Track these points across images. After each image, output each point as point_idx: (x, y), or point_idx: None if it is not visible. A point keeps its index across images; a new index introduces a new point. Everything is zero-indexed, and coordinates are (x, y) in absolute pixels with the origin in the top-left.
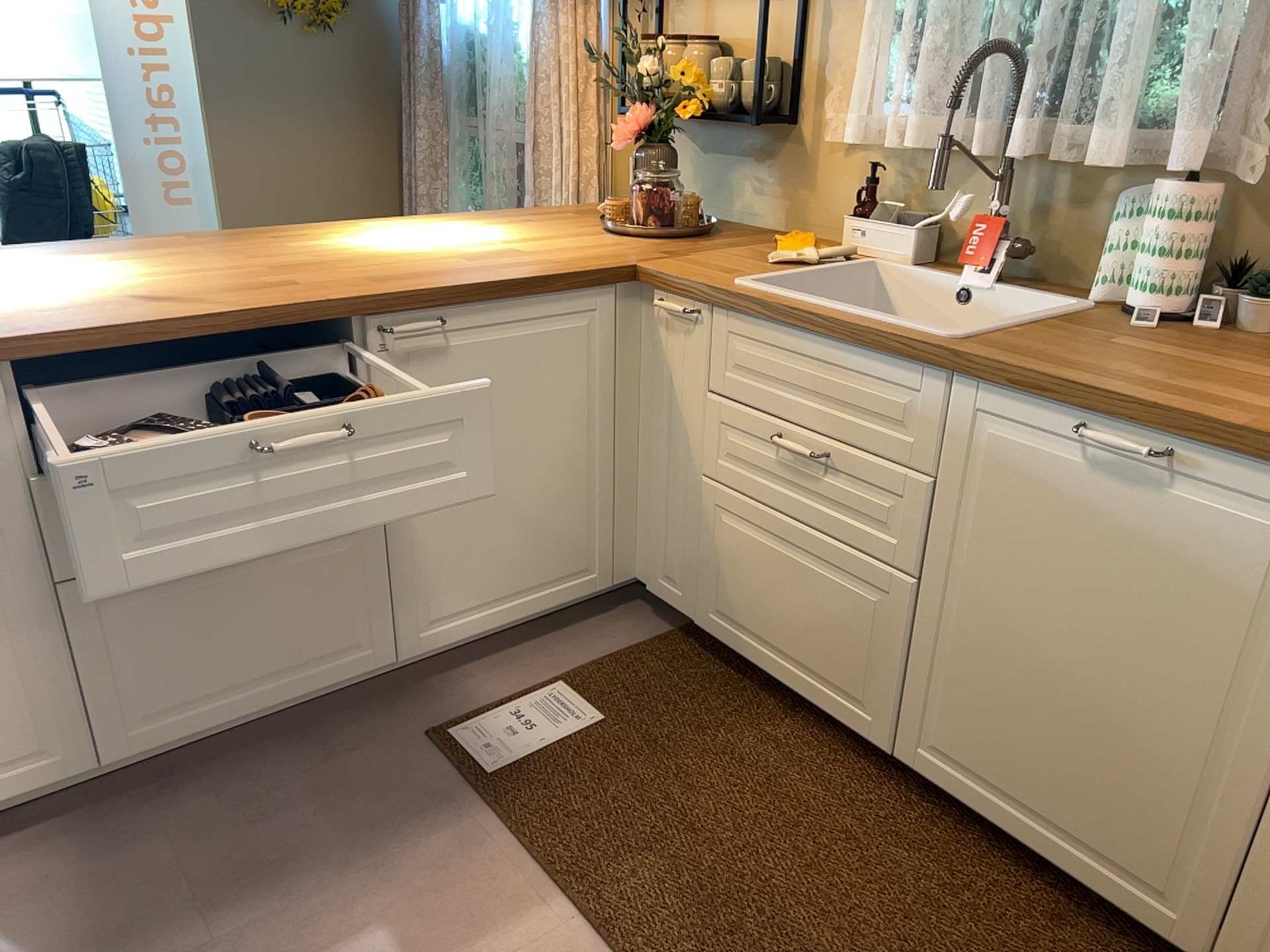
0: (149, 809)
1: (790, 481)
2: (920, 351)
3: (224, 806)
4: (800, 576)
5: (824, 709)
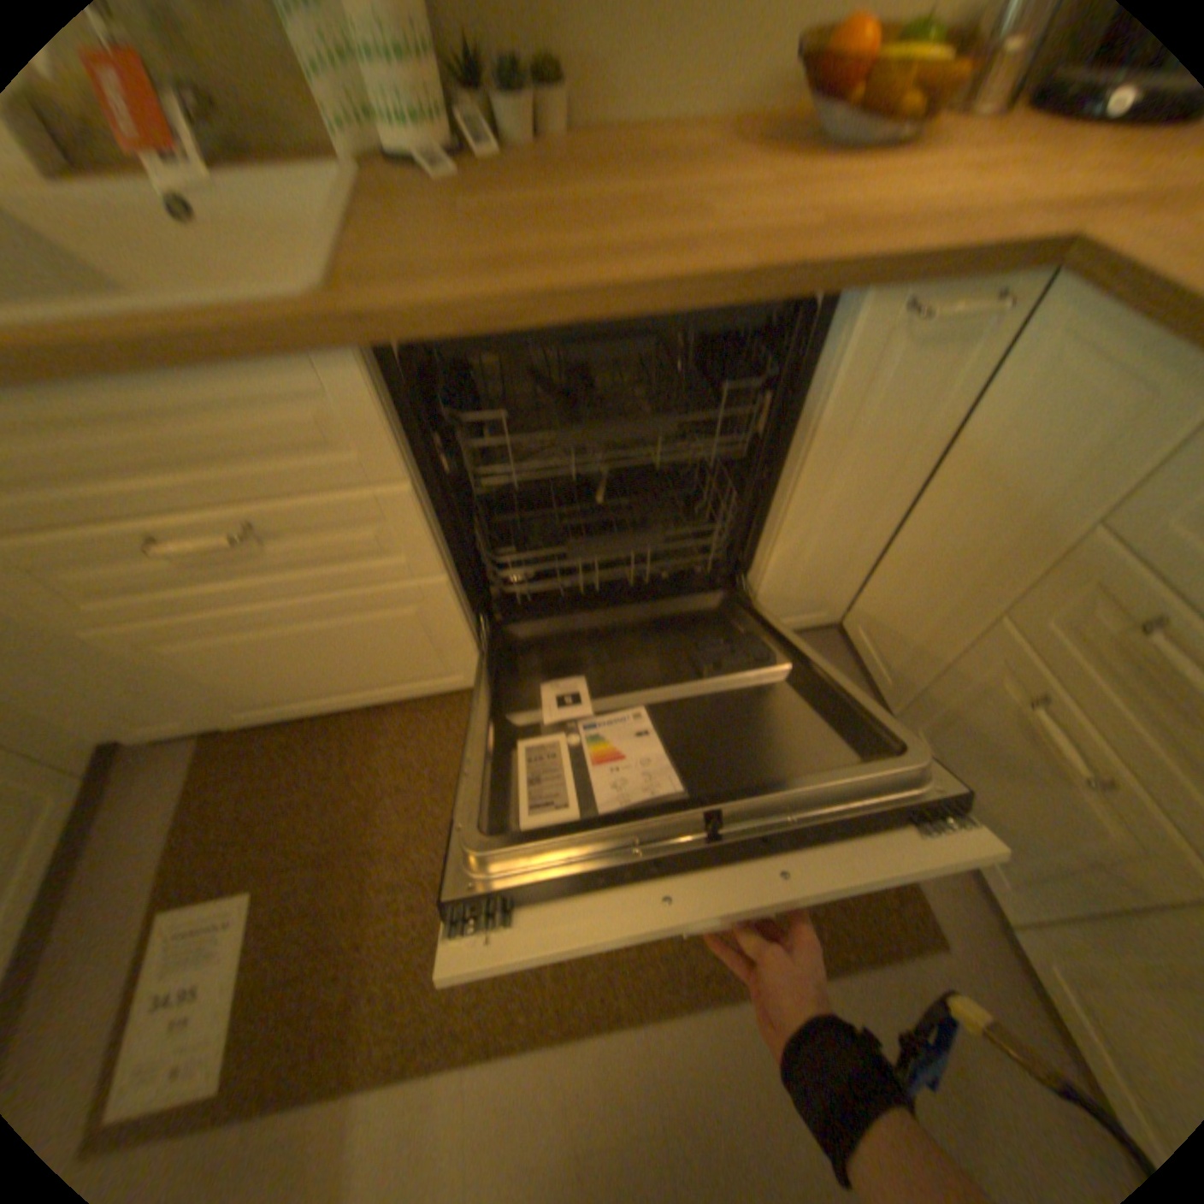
0: None
1: (213, 570)
2: (288, 325)
3: None
4: (309, 637)
5: (412, 693)
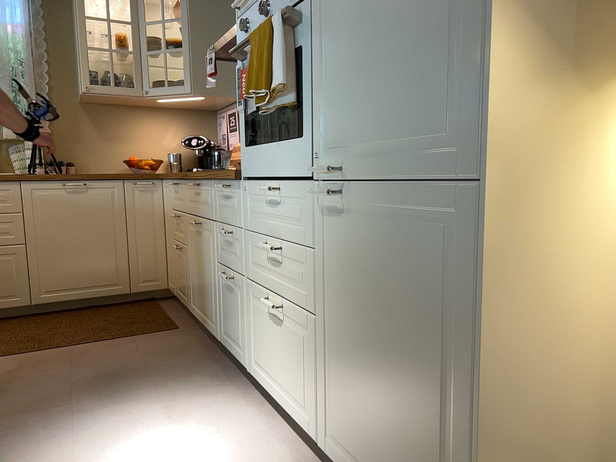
0: None
1: None
2: (9, 177)
3: None
4: None
5: None
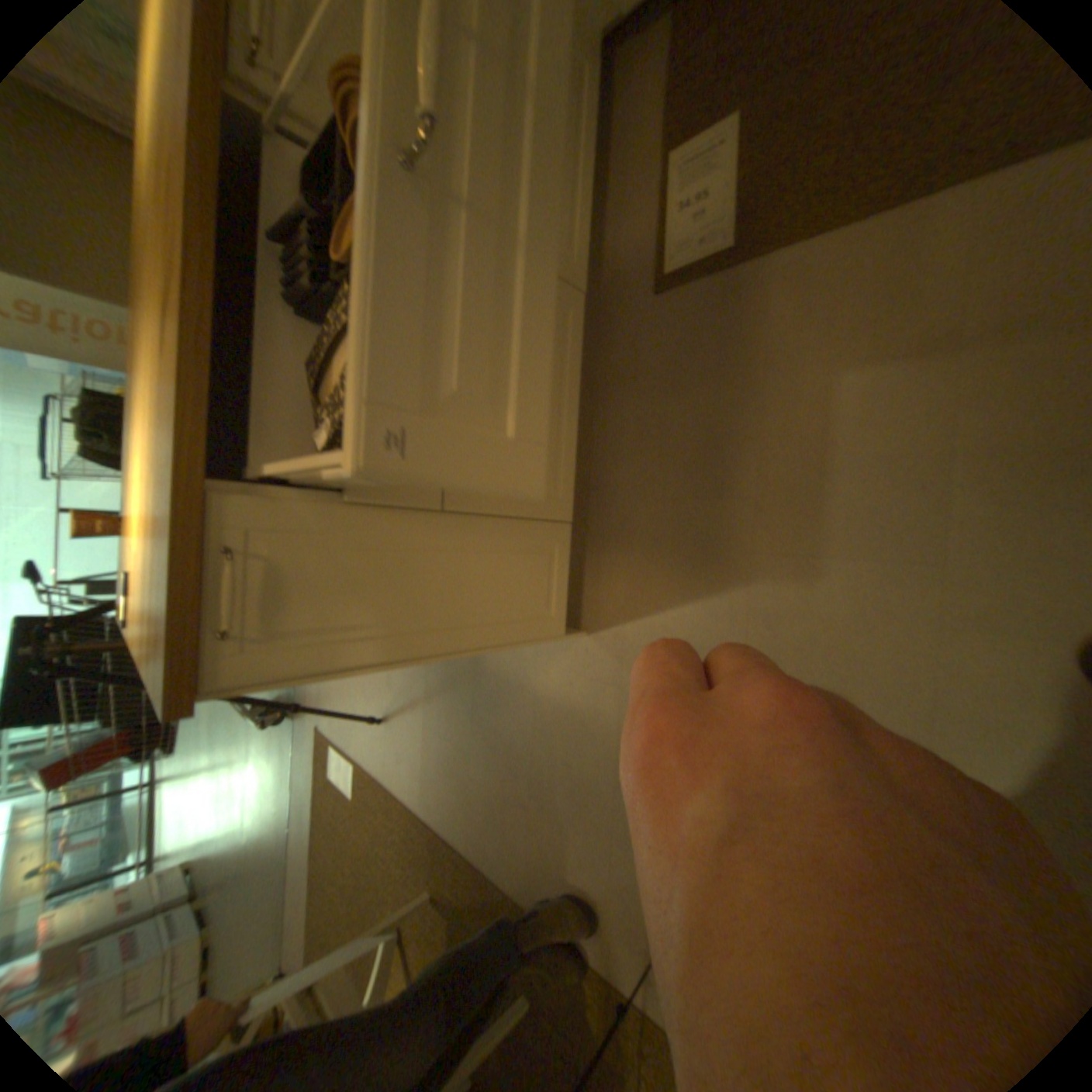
0: (612, 504)
1: None
2: None
3: (638, 458)
4: None
5: None
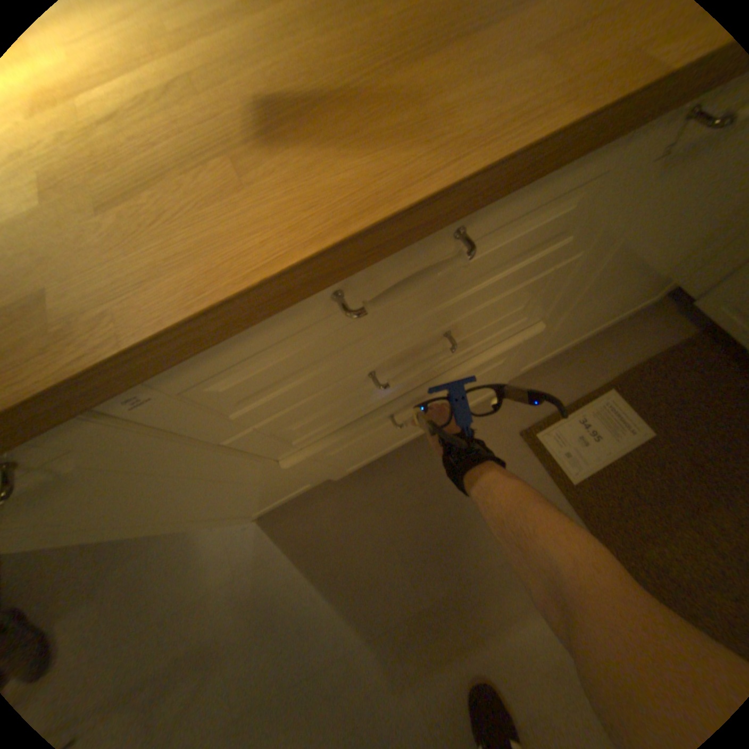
0: (362, 484)
1: None
2: None
3: (404, 488)
4: None
5: None
